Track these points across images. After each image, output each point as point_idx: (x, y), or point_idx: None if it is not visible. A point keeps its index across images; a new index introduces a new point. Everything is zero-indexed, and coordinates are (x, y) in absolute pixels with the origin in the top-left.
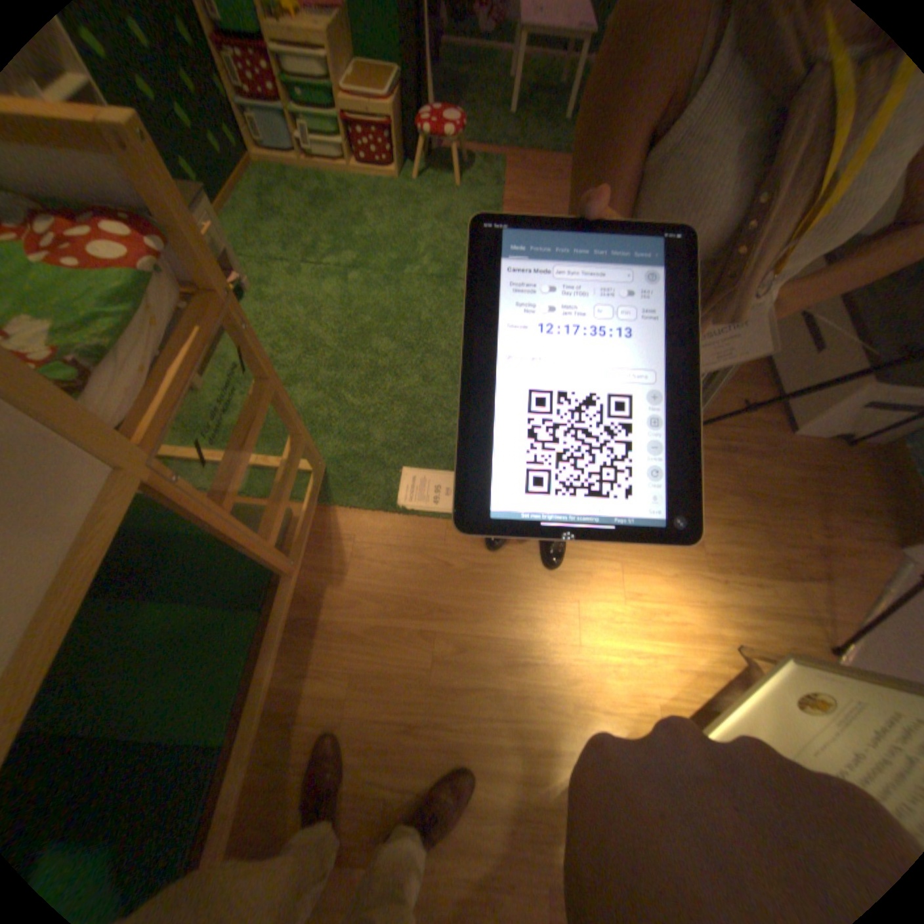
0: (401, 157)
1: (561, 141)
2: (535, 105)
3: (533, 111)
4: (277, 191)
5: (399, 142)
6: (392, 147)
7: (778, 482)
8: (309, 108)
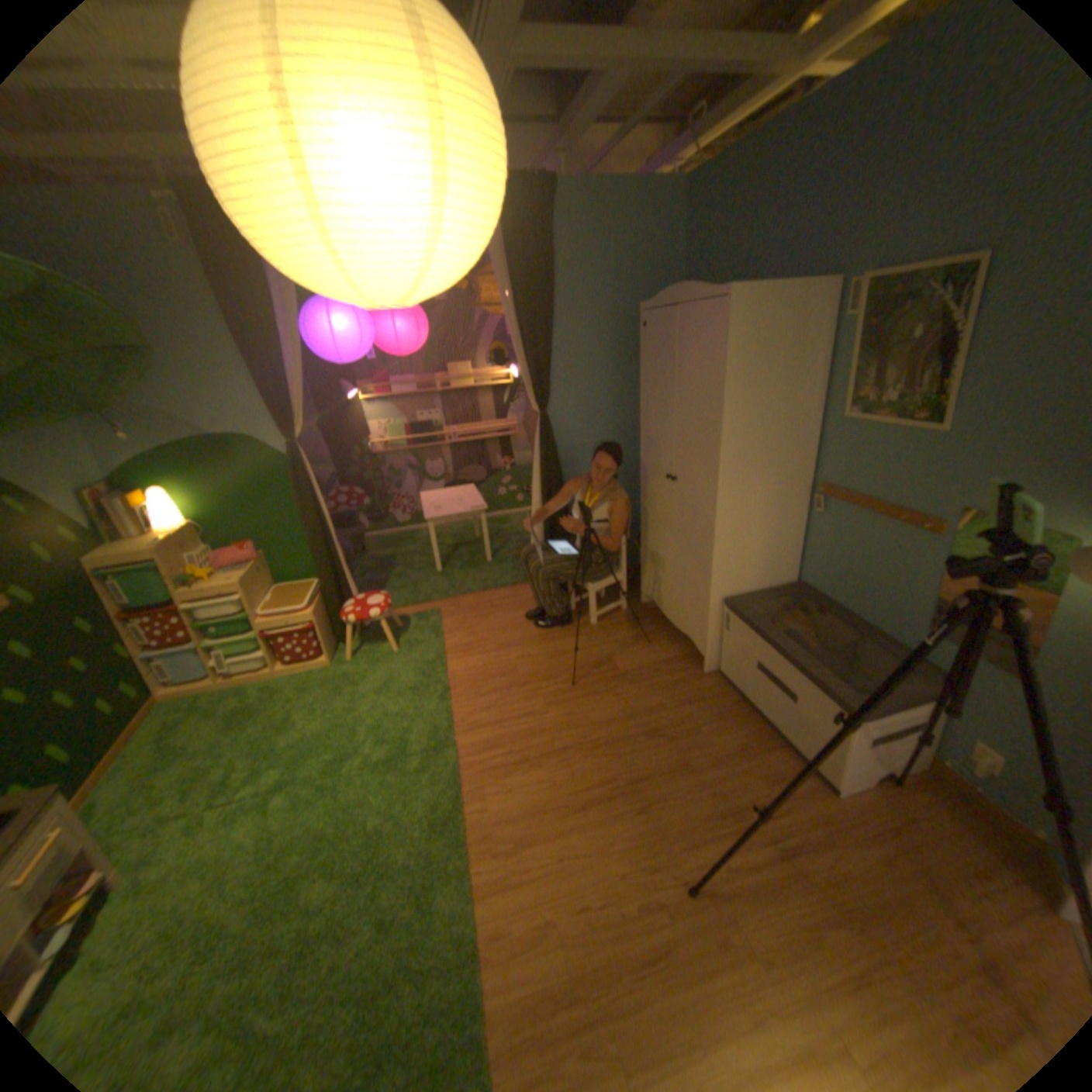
0: (331, 647)
1: (487, 582)
2: (456, 563)
3: (456, 567)
4: (183, 730)
5: (326, 636)
6: (319, 644)
7: (867, 876)
8: (225, 641)
